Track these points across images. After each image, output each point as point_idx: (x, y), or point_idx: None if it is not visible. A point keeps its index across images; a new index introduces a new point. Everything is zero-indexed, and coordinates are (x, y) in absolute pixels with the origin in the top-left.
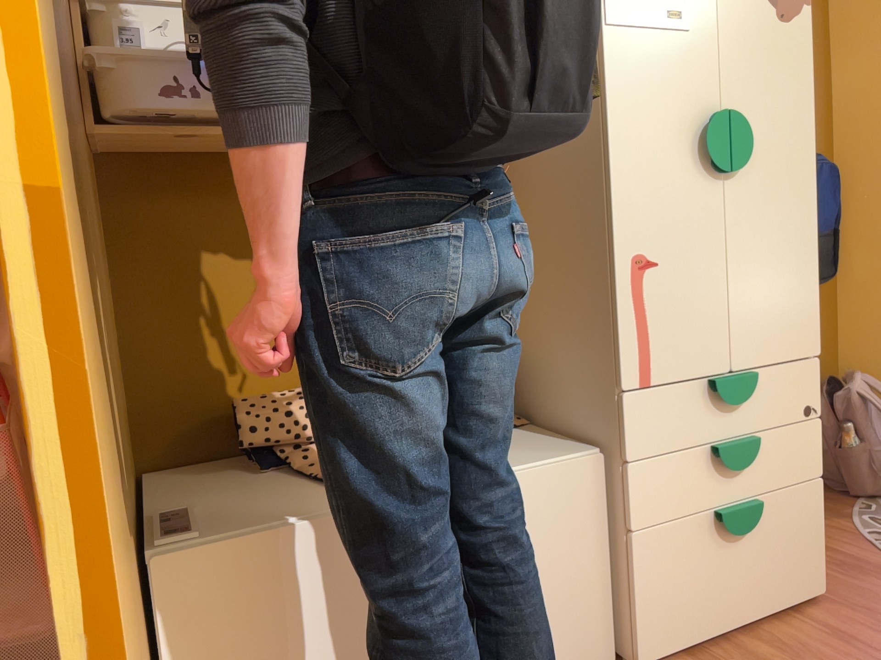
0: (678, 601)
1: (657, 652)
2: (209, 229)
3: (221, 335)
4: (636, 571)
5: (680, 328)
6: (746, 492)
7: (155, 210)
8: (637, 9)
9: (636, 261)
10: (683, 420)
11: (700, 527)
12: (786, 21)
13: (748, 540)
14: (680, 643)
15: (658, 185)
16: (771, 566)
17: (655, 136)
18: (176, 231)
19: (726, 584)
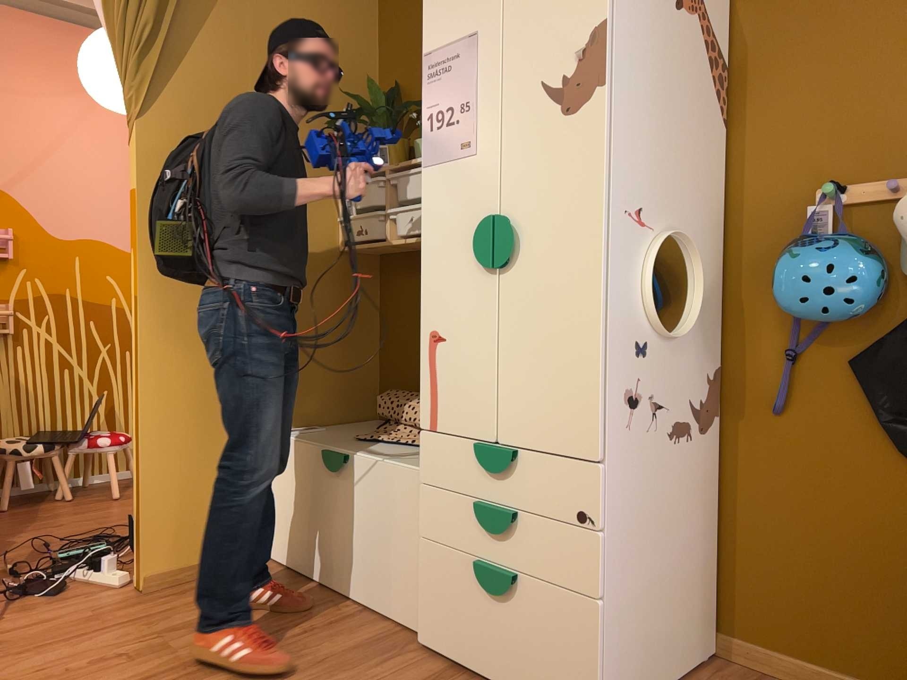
0: (445, 615)
1: (428, 641)
2: (410, 293)
3: (409, 353)
4: (418, 567)
5: (457, 393)
6: (507, 562)
7: (393, 282)
8: (440, 149)
9: (431, 334)
10: (457, 468)
11: (465, 566)
12: (571, 114)
13: (506, 608)
14: (445, 650)
15: (447, 278)
16: (529, 652)
17: (448, 241)
18: (398, 293)
19: (485, 632)
